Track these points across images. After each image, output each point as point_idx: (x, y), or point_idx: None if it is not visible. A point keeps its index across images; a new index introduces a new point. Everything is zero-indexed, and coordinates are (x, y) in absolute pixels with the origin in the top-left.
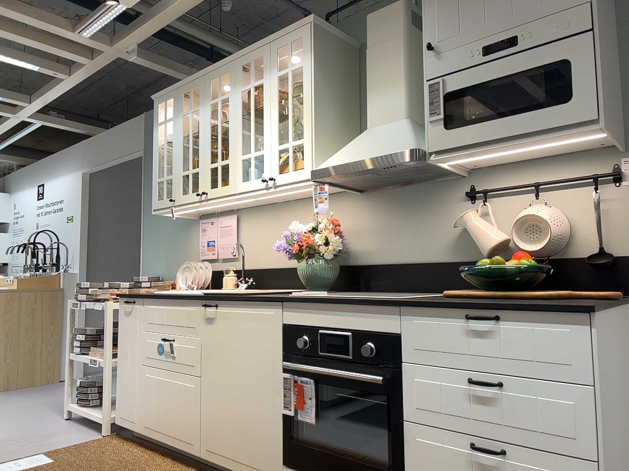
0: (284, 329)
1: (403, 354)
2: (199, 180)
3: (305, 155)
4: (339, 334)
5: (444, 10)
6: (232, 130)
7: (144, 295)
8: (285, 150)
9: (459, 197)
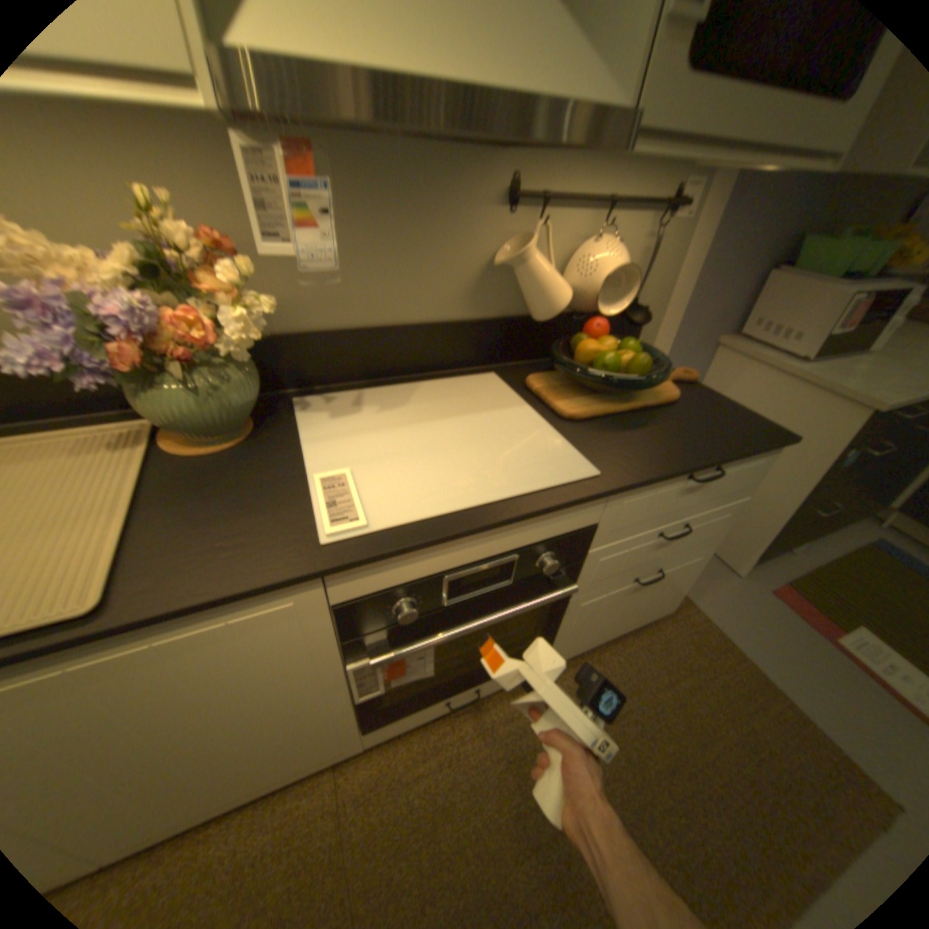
0: (331, 608)
1: (592, 543)
2: None
3: None
4: (489, 564)
5: None
6: None
7: None
8: None
9: (493, 194)
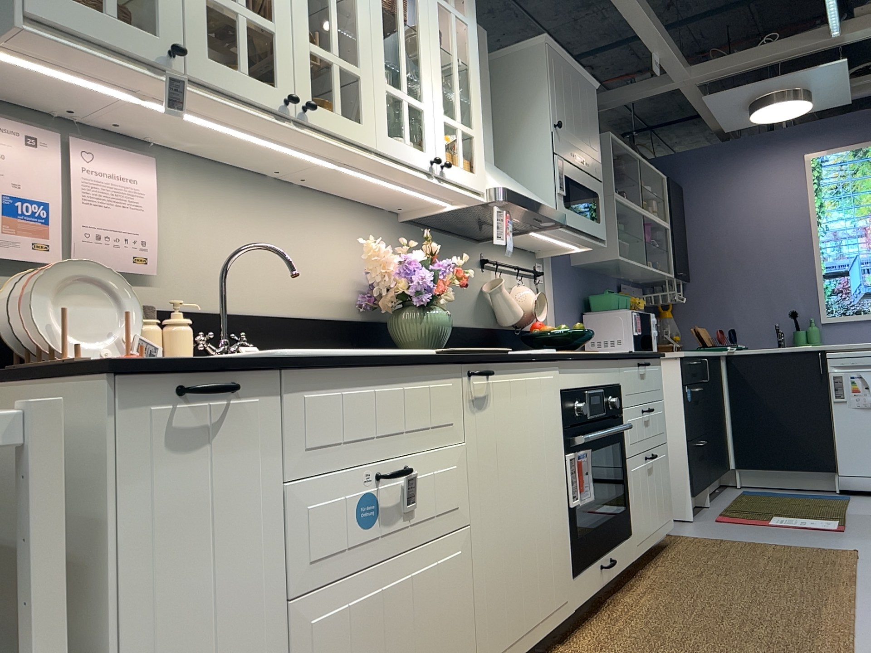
0: (559, 397)
1: (622, 401)
2: (275, 58)
3: (476, 156)
4: (597, 392)
5: (560, 100)
6: (366, 16)
7: (295, 359)
8: (450, 130)
9: (477, 262)
